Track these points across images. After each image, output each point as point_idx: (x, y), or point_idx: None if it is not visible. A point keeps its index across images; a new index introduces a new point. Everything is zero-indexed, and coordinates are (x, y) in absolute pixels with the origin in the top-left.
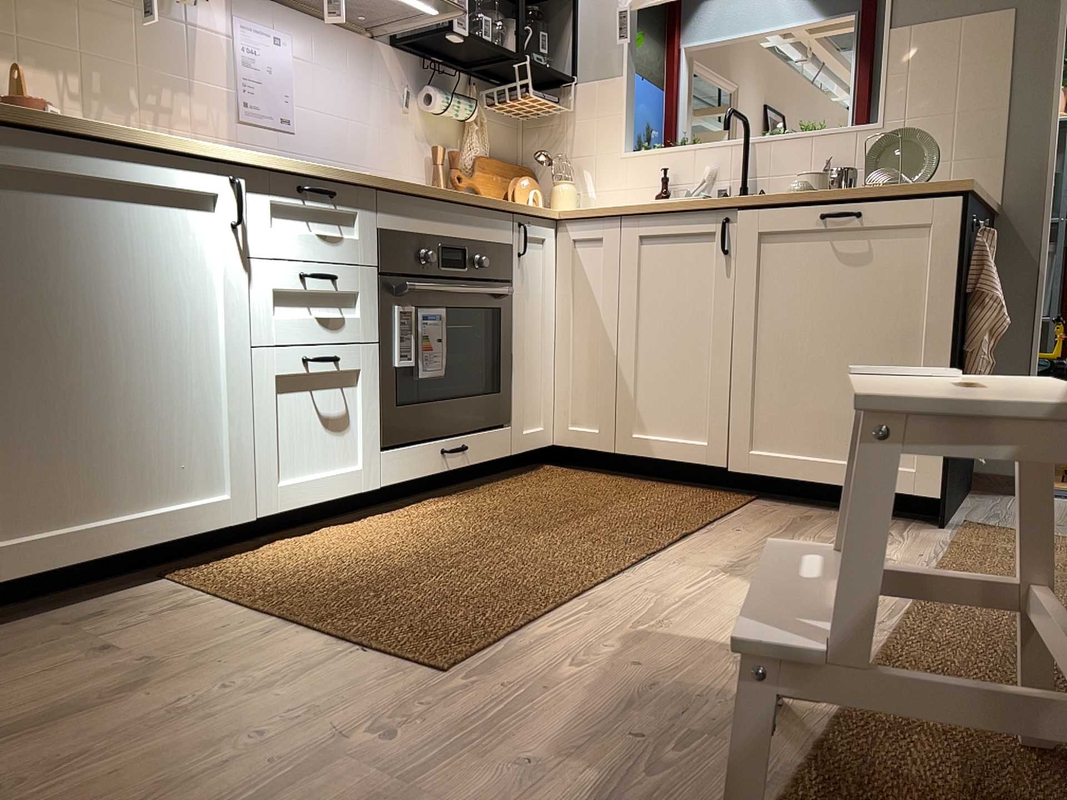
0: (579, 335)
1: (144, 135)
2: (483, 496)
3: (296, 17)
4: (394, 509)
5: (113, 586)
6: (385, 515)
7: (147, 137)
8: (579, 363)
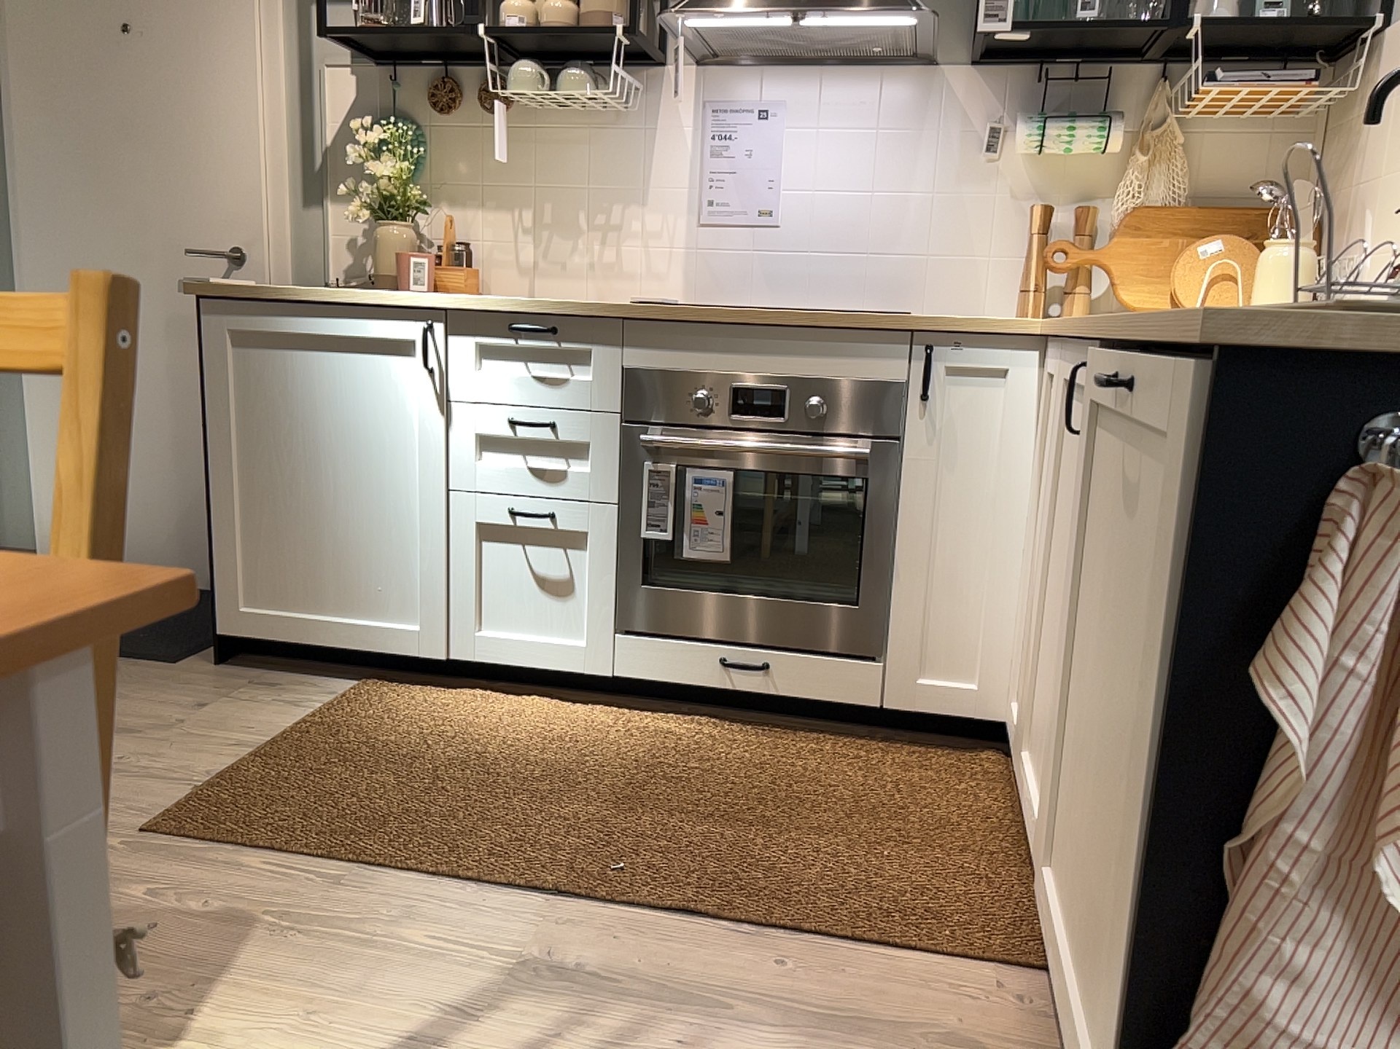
0: (1038, 551)
1: (341, 292)
2: (772, 747)
3: (812, 65)
4: (657, 714)
5: (336, 673)
6: (627, 715)
7: (355, 291)
8: (1033, 600)
